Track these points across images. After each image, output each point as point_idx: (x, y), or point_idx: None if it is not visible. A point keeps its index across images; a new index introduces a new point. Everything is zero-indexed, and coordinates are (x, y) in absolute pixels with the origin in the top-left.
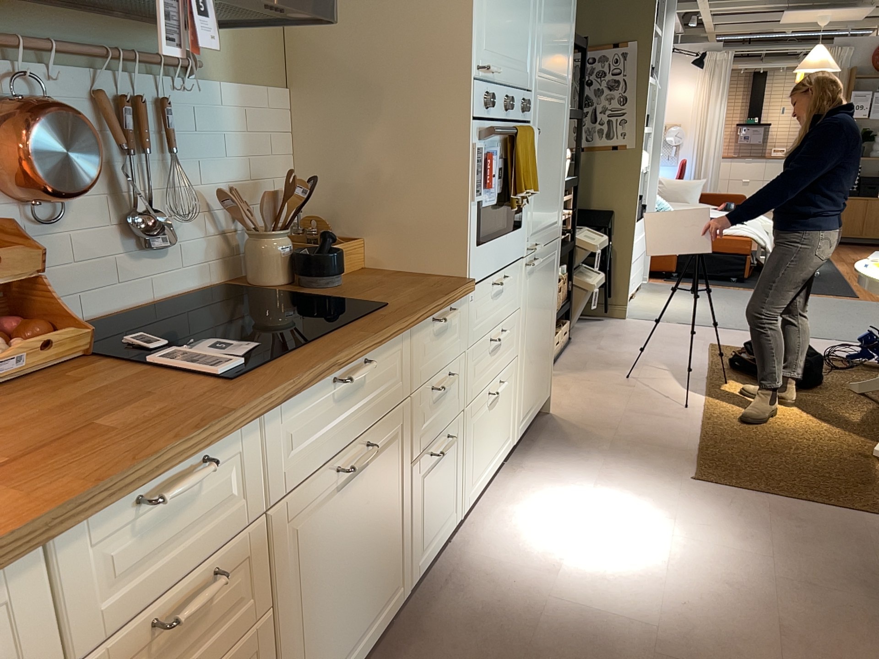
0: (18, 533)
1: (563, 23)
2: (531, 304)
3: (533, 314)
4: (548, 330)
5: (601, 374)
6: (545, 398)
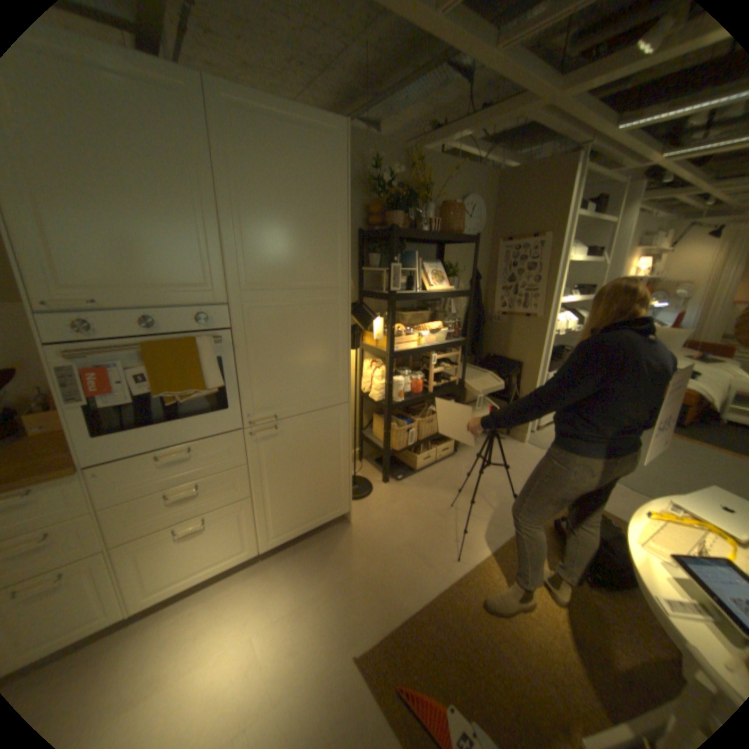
0: None
1: (307, 238)
2: (271, 460)
3: (281, 465)
4: (328, 471)
5: (435, 496)
6: (333, 515)
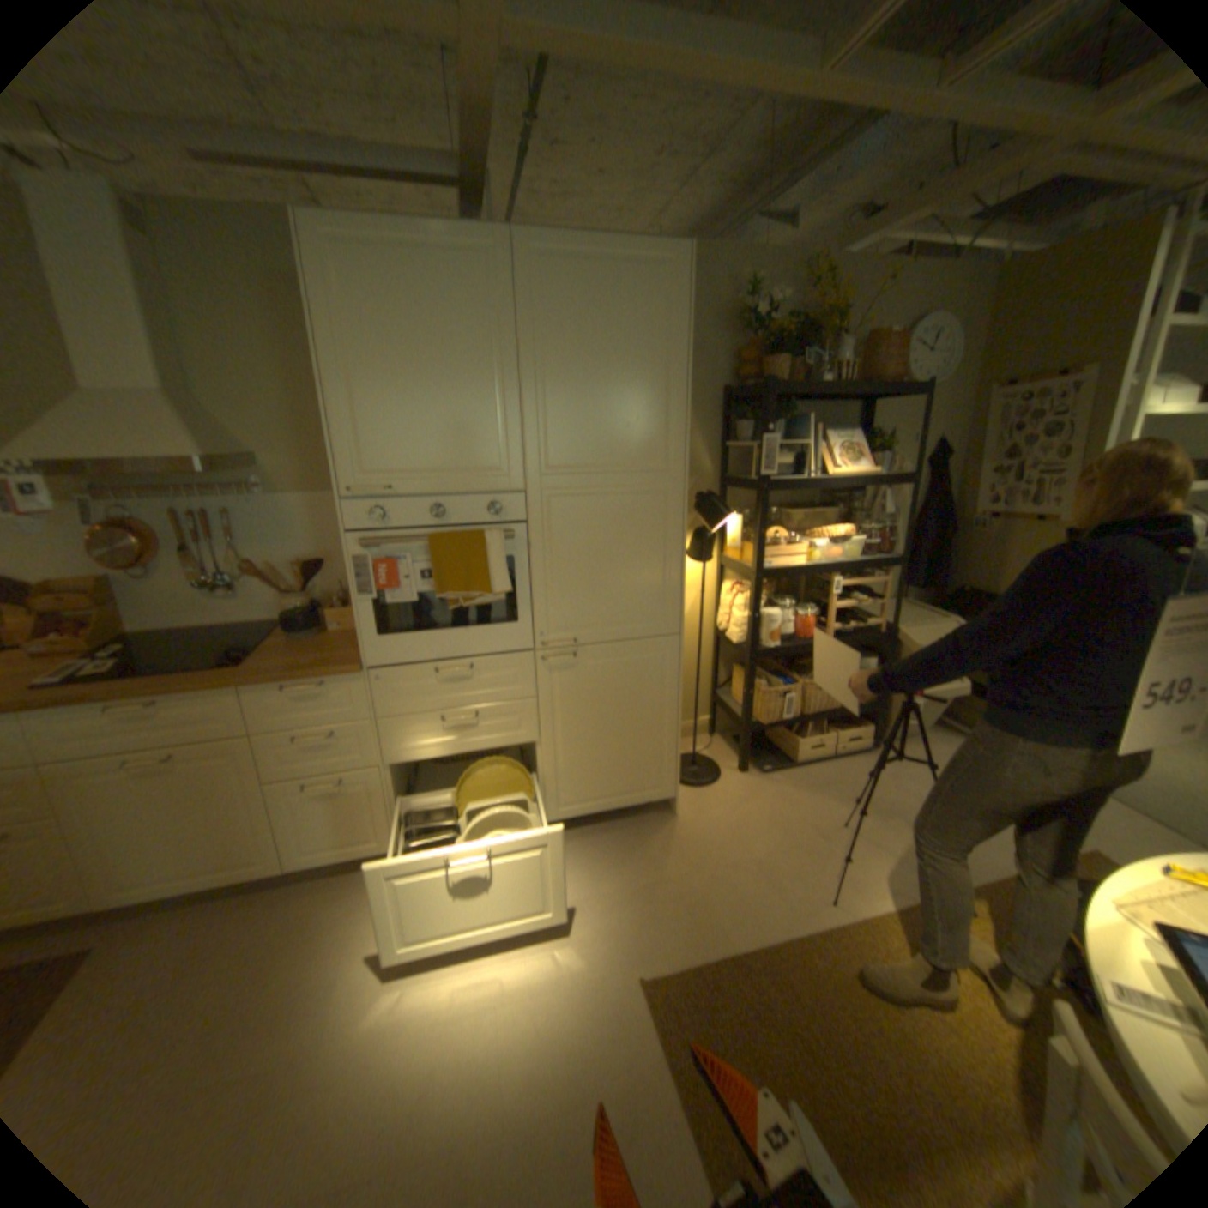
0: None
1: (628, 405)
2: (567, 698)
3: (580, 707)
4: (645, 729)
5: (821, 807)
6: (650, 797)
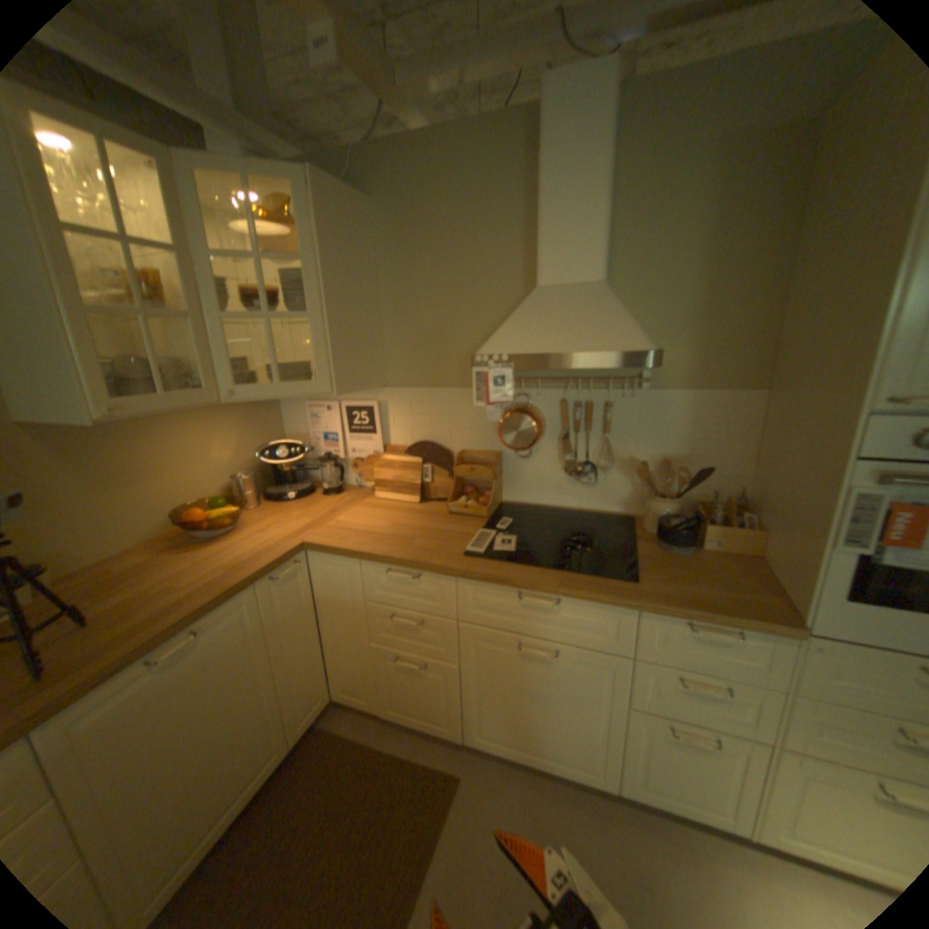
0: (351, 551)
1: None
2: None
3: None
4: None
5: None
6: None
